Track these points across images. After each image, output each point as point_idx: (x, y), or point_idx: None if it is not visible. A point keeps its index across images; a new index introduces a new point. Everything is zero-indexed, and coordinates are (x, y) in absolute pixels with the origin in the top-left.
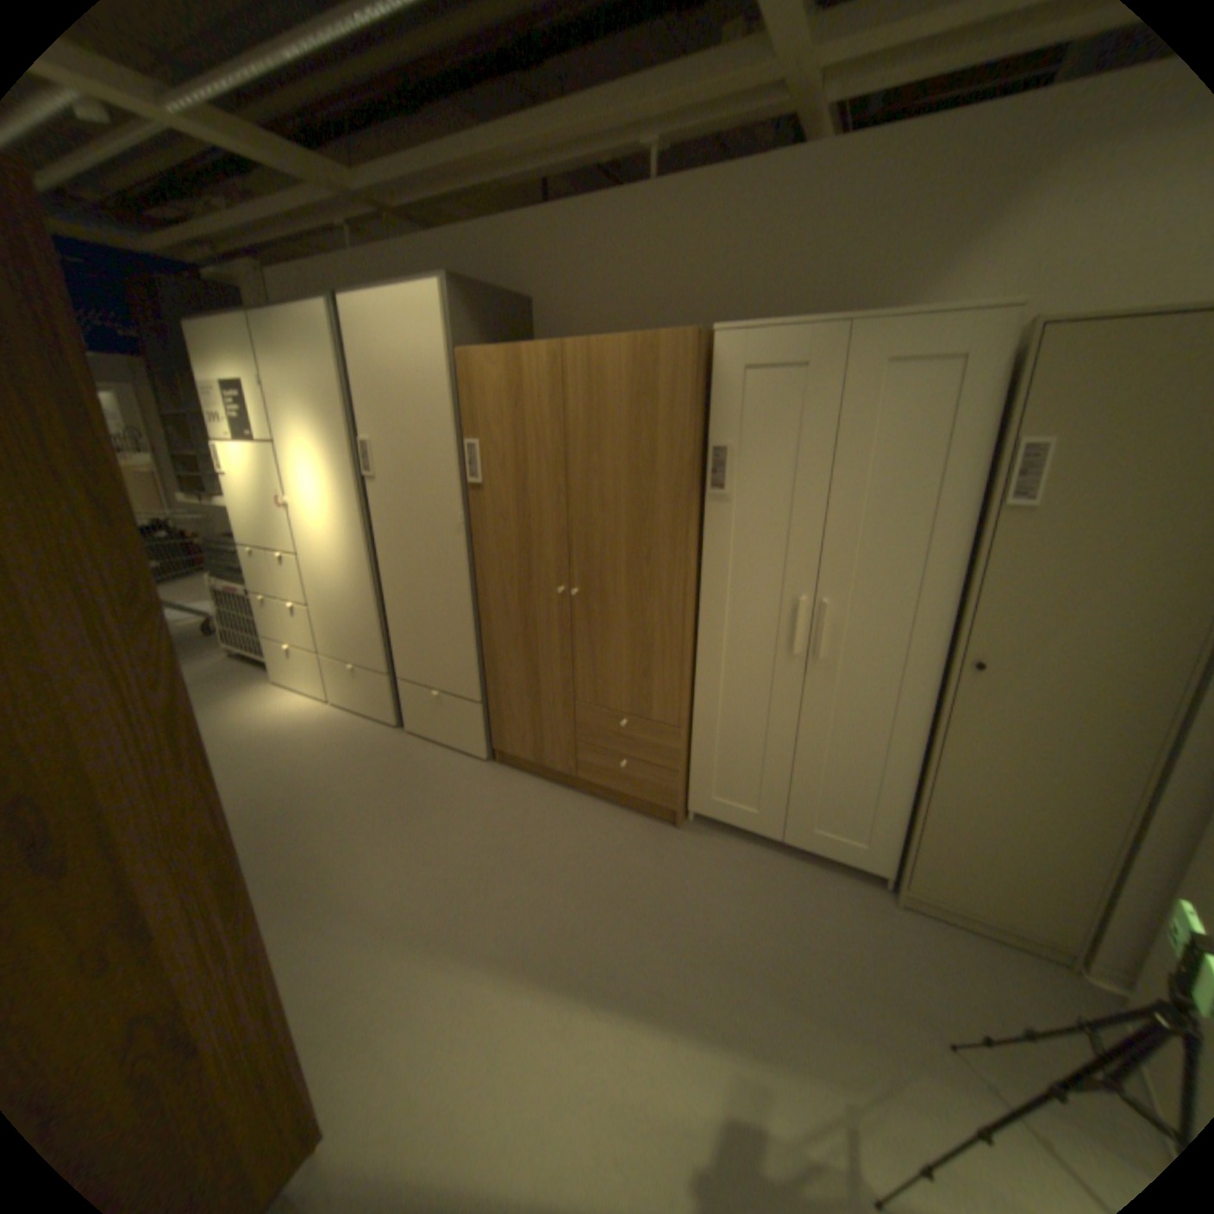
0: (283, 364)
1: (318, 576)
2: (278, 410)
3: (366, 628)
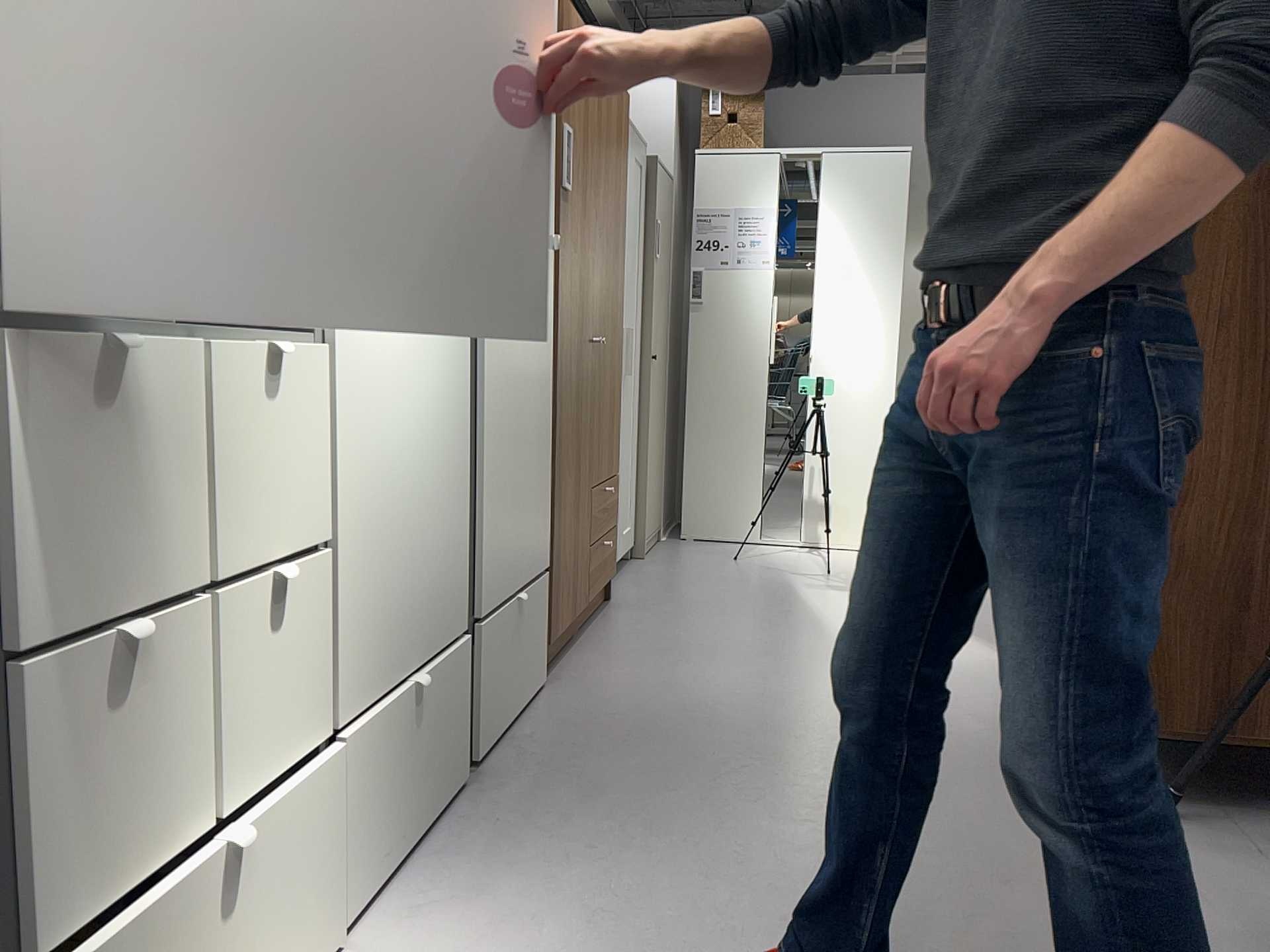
0: None
1: (361, 394)
2: None
3: (440, 519)
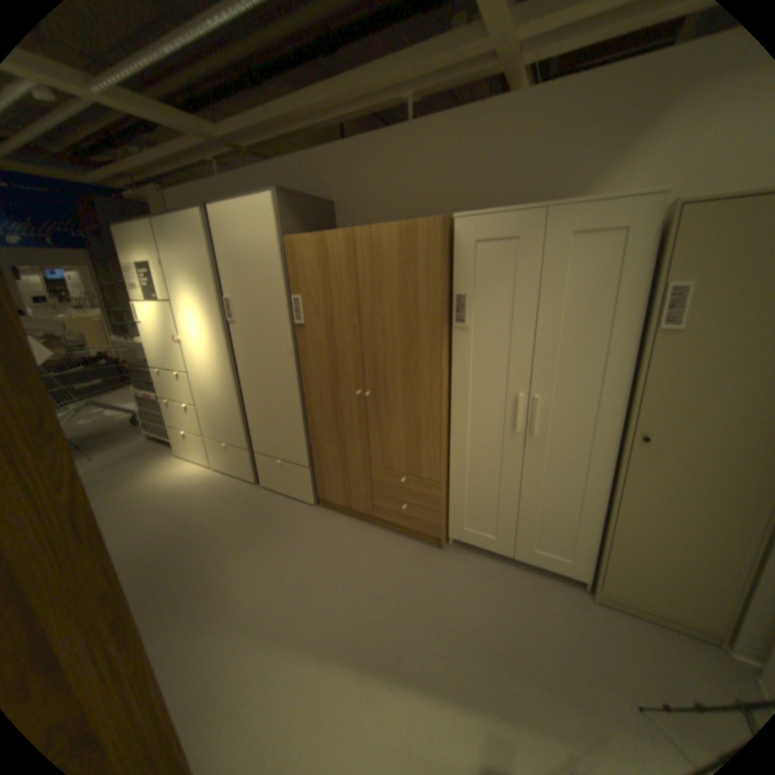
0: (174, 250)
1: (201, 386)
2: (172, 279)
3: (233, 419)
